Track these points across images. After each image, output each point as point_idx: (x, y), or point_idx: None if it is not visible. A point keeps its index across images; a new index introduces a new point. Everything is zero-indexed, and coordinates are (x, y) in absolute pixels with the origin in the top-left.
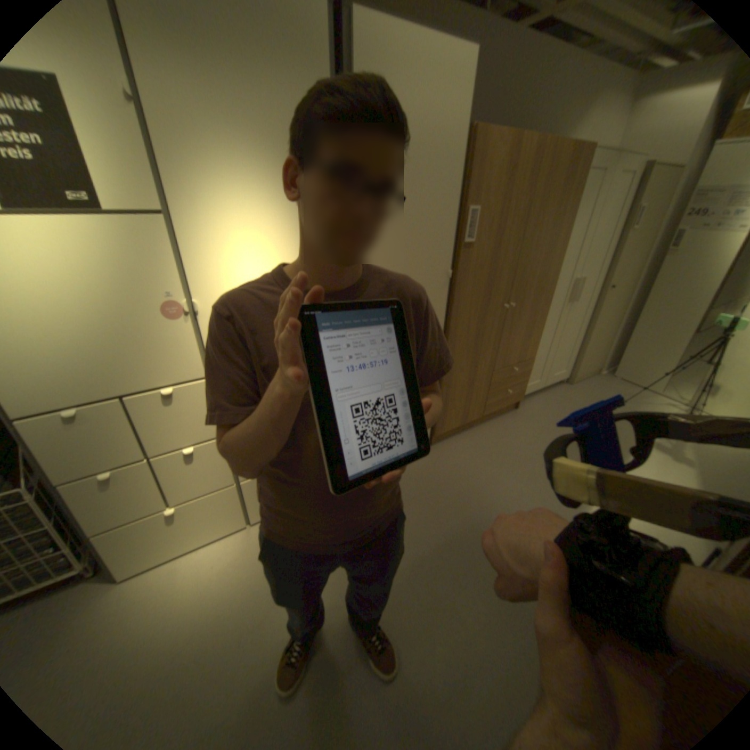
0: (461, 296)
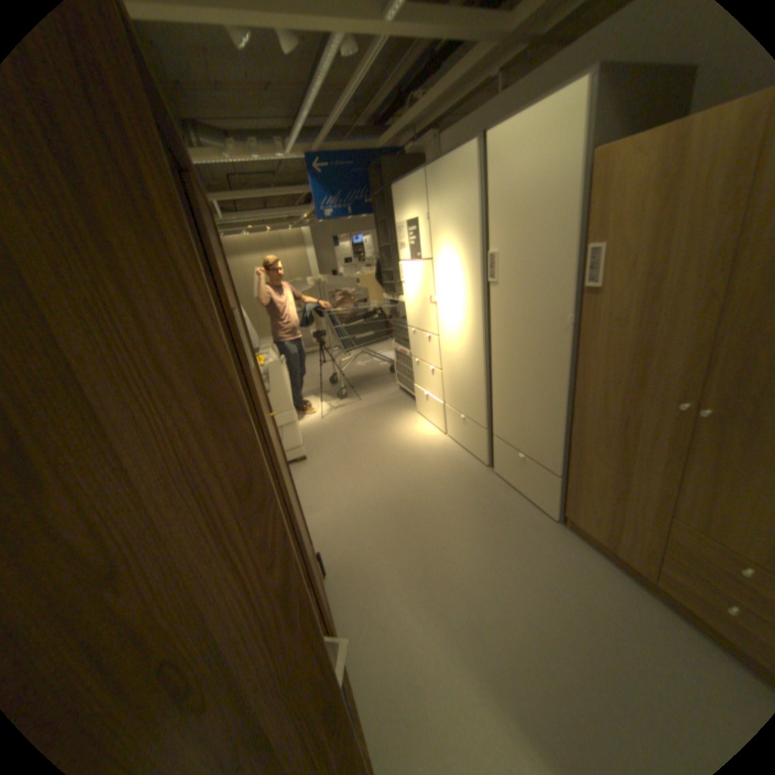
0: (590, 352)
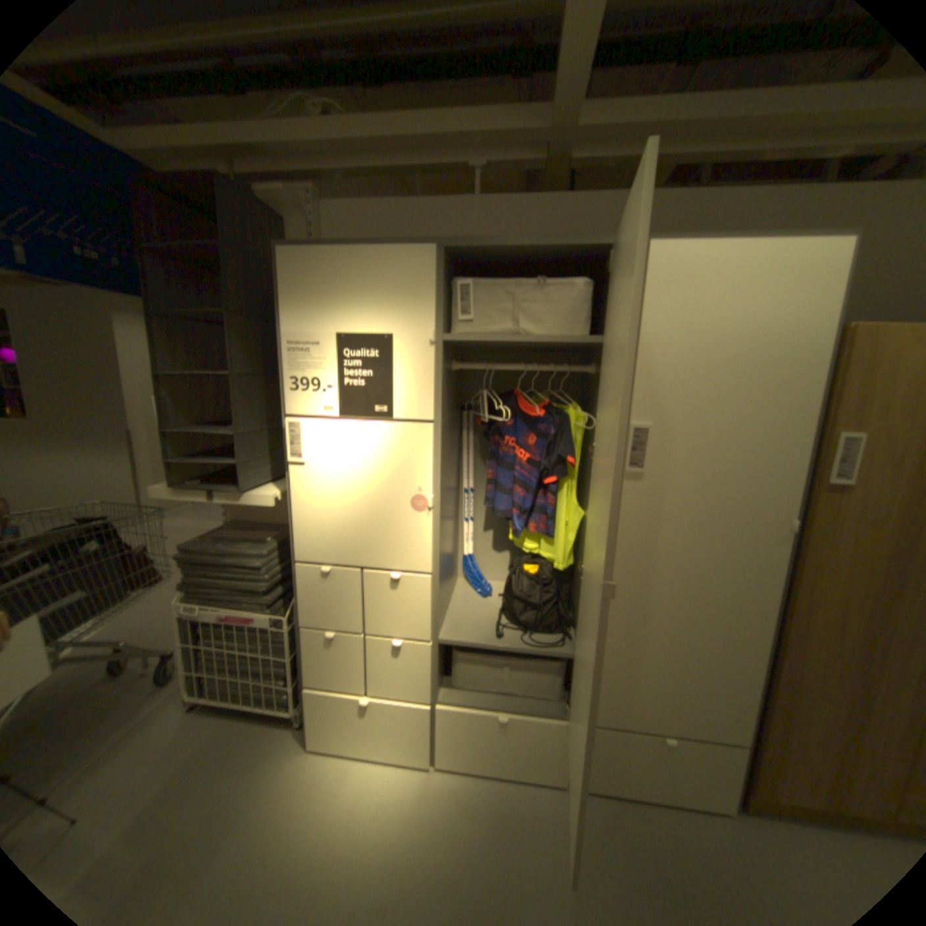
0: (825, 565)
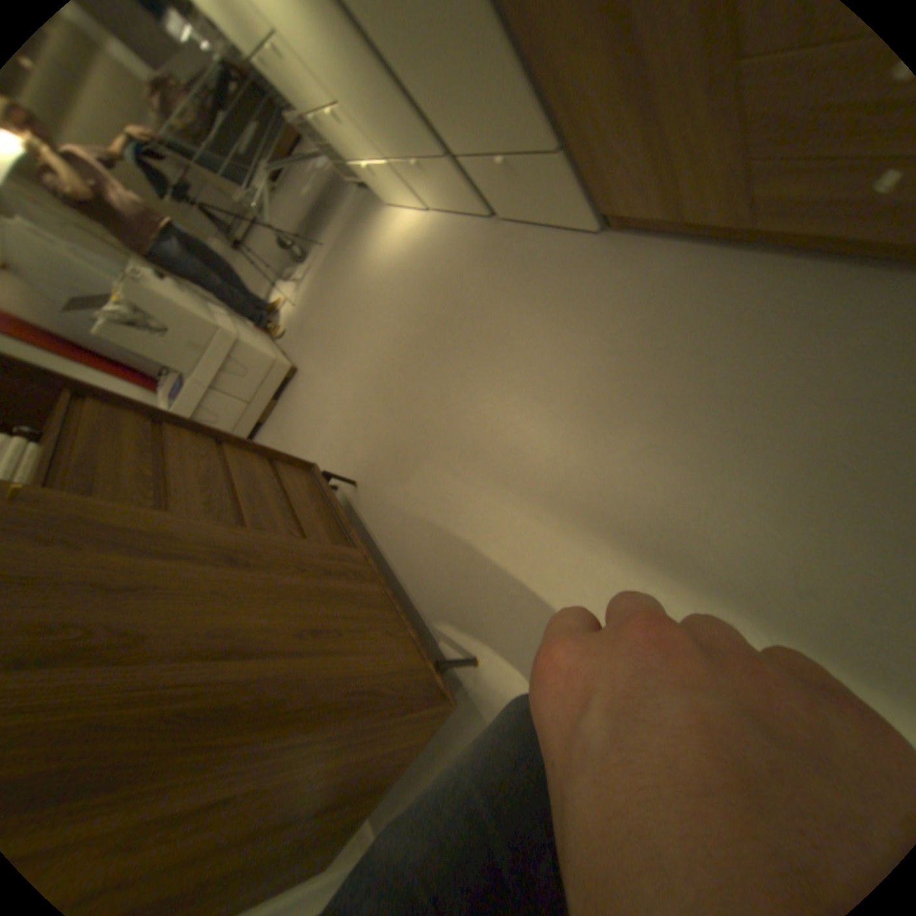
0: None
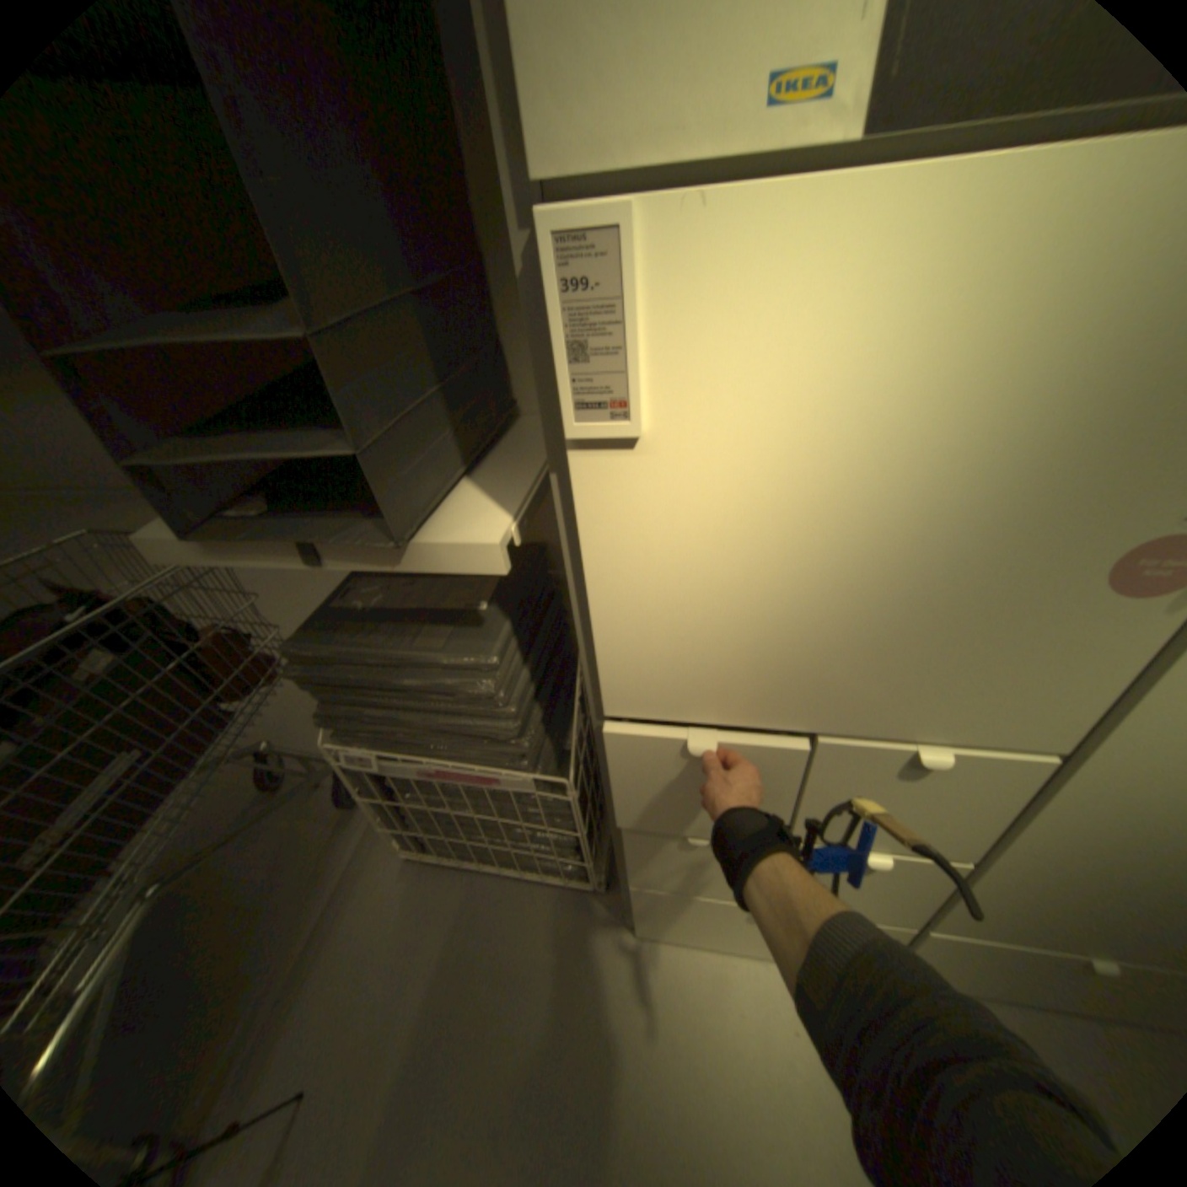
0: None
